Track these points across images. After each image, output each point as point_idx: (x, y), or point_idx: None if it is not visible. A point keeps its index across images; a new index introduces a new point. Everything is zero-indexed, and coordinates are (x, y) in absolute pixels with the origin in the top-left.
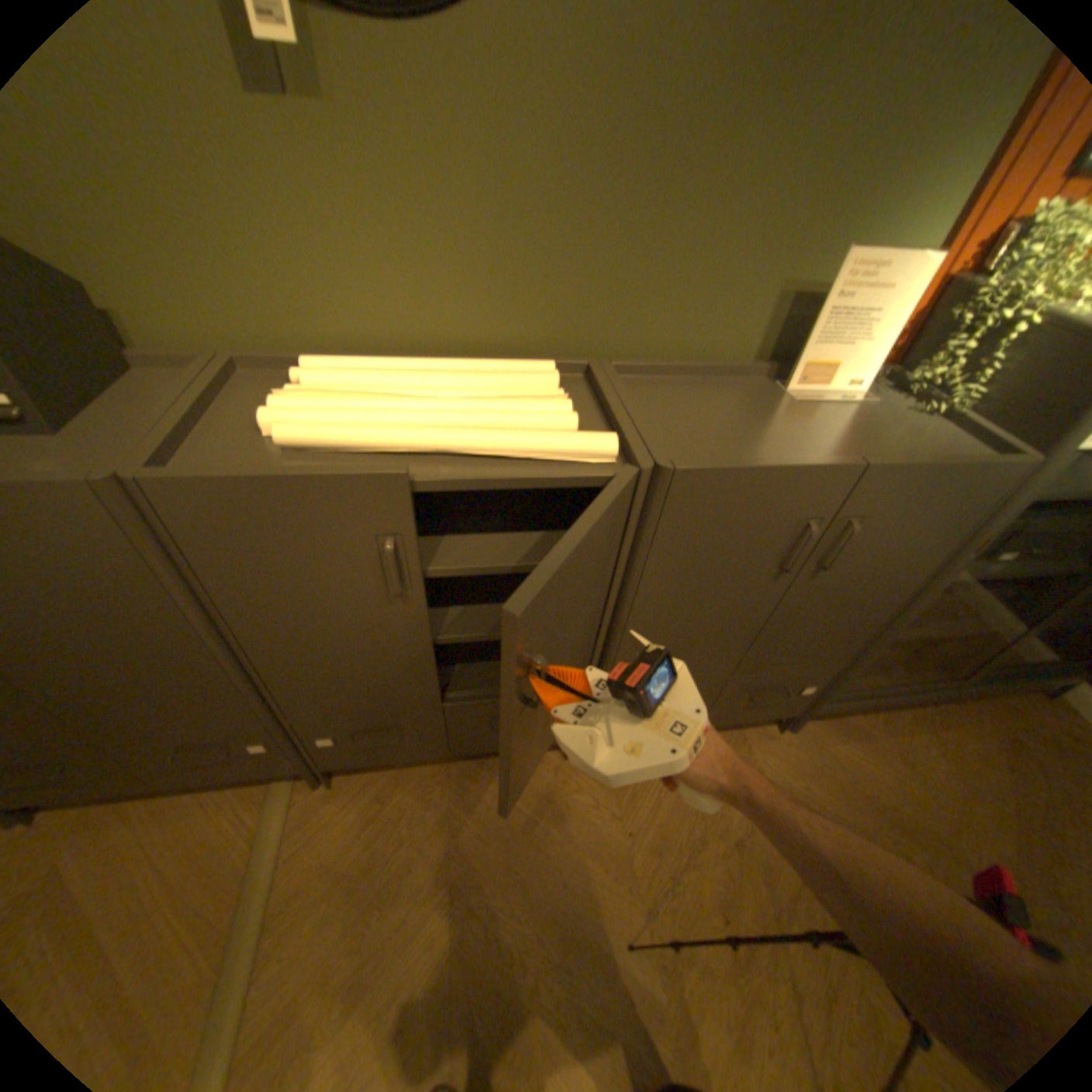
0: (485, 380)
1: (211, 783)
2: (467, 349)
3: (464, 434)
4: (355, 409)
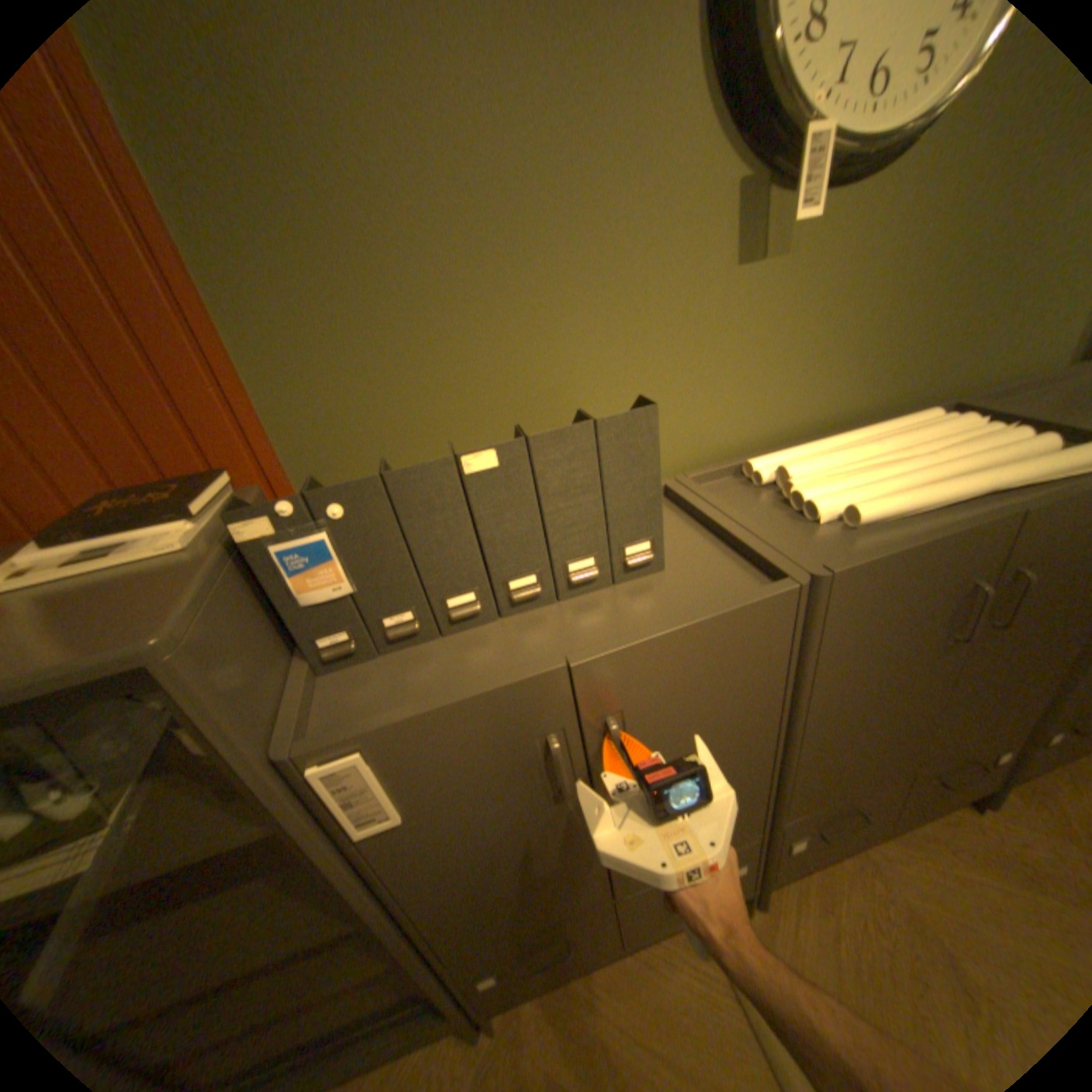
0: (928, 434)
1: (672, 933)
2: (848, 422)
3: (1007, 472)
4: (880, 481)
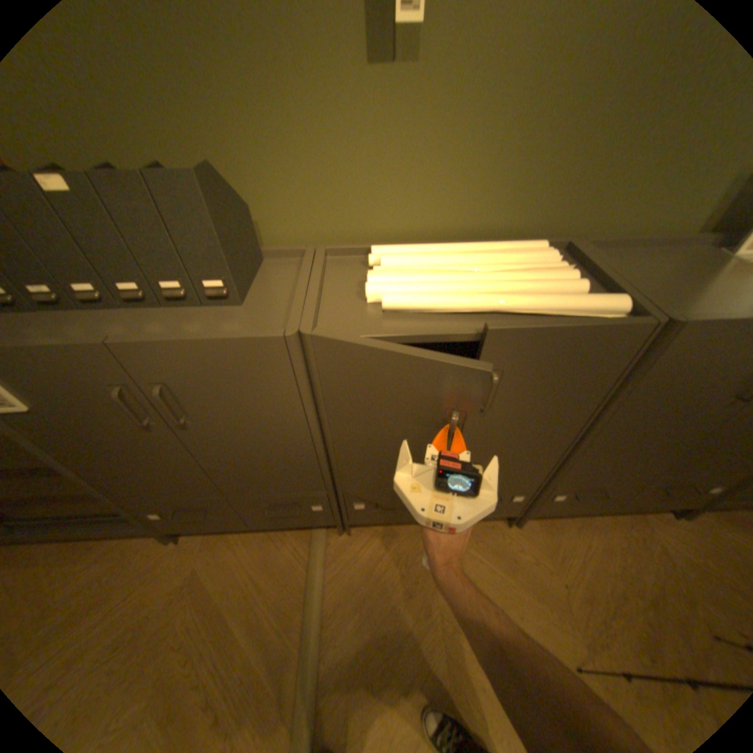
0: (507, 257)
1: (282, 527)
2: (477, 235)
3: (513, 298)
4: (427, 282)
